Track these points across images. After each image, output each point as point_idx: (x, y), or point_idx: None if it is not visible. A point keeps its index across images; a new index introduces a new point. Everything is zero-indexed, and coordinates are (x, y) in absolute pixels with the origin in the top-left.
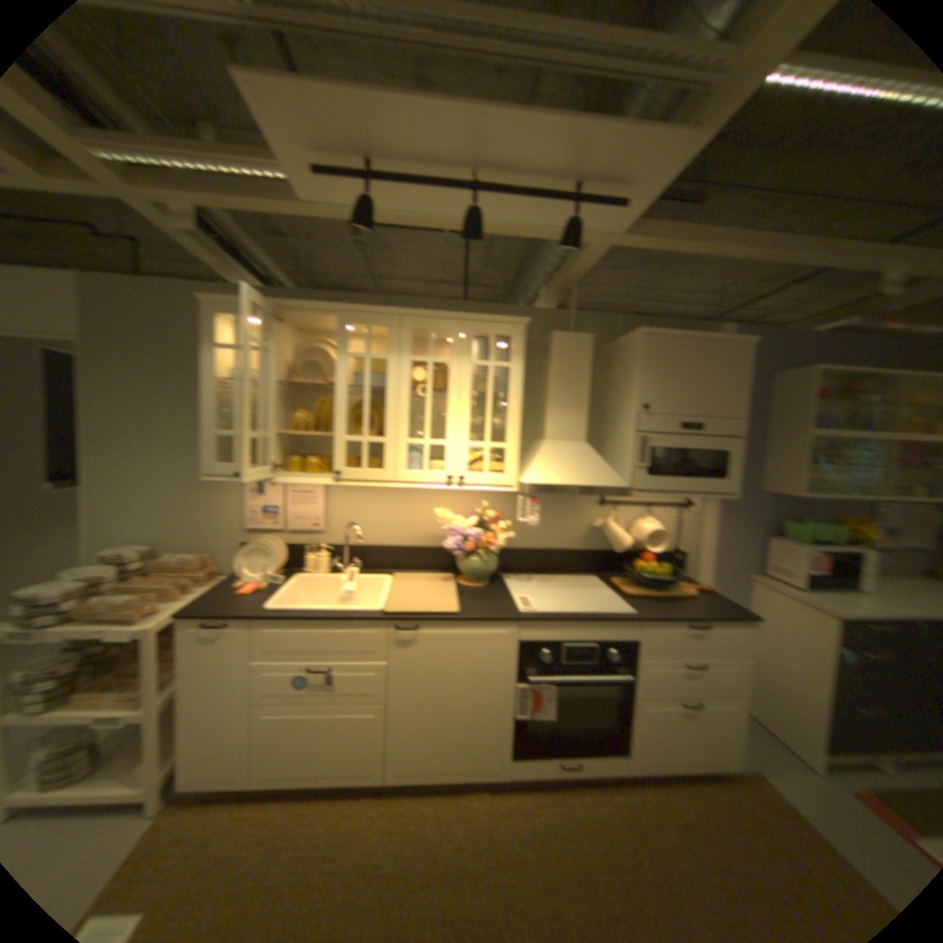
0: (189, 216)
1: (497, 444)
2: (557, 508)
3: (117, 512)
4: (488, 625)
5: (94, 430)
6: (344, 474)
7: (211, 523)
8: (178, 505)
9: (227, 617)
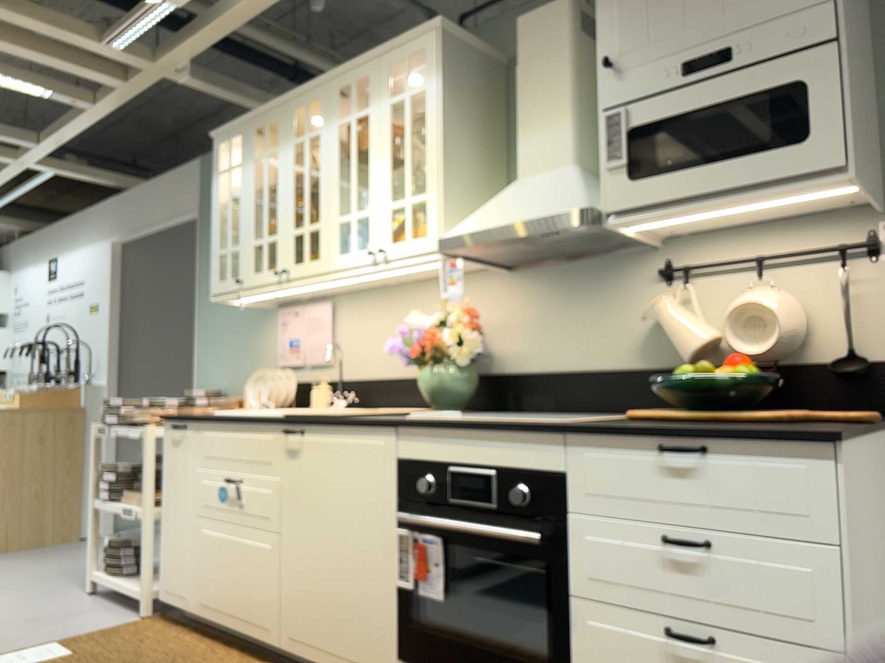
0: (189, 70)
1: (419, 195)
2: (592, 298)
3: (214, 359)
4: (364, 433)
5: (206, 286)
6: (293, 272)
7: (262, 364)
8: (244, 347)
9: (185, 417)
